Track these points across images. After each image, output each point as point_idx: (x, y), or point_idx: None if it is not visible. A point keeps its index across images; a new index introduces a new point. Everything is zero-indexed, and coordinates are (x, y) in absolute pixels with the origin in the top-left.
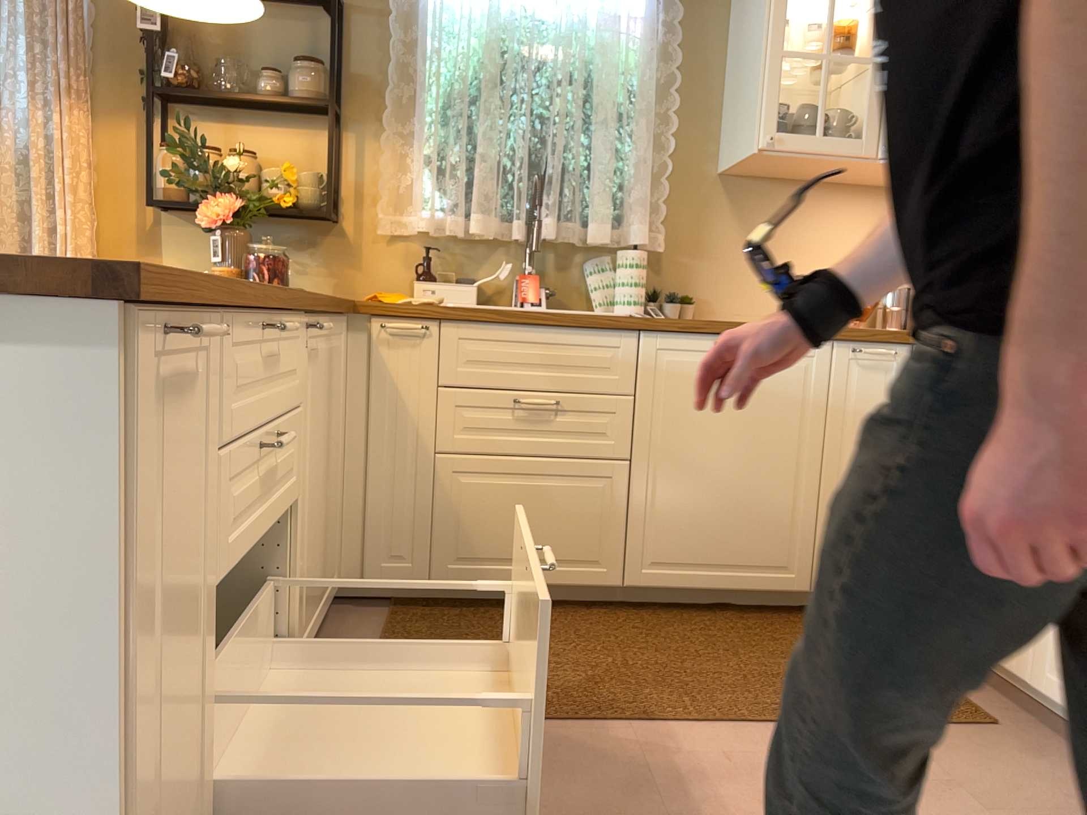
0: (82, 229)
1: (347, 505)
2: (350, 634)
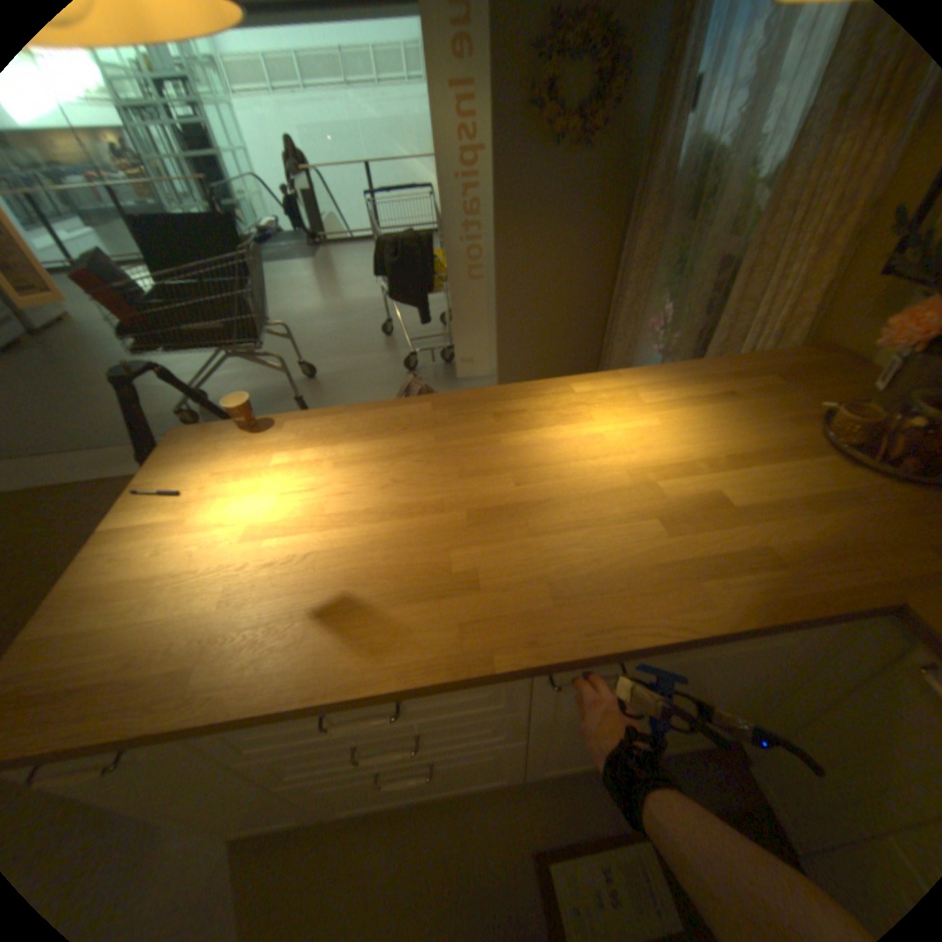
0: (814, 278)
1: (777, 722)
2: (686, 785)
